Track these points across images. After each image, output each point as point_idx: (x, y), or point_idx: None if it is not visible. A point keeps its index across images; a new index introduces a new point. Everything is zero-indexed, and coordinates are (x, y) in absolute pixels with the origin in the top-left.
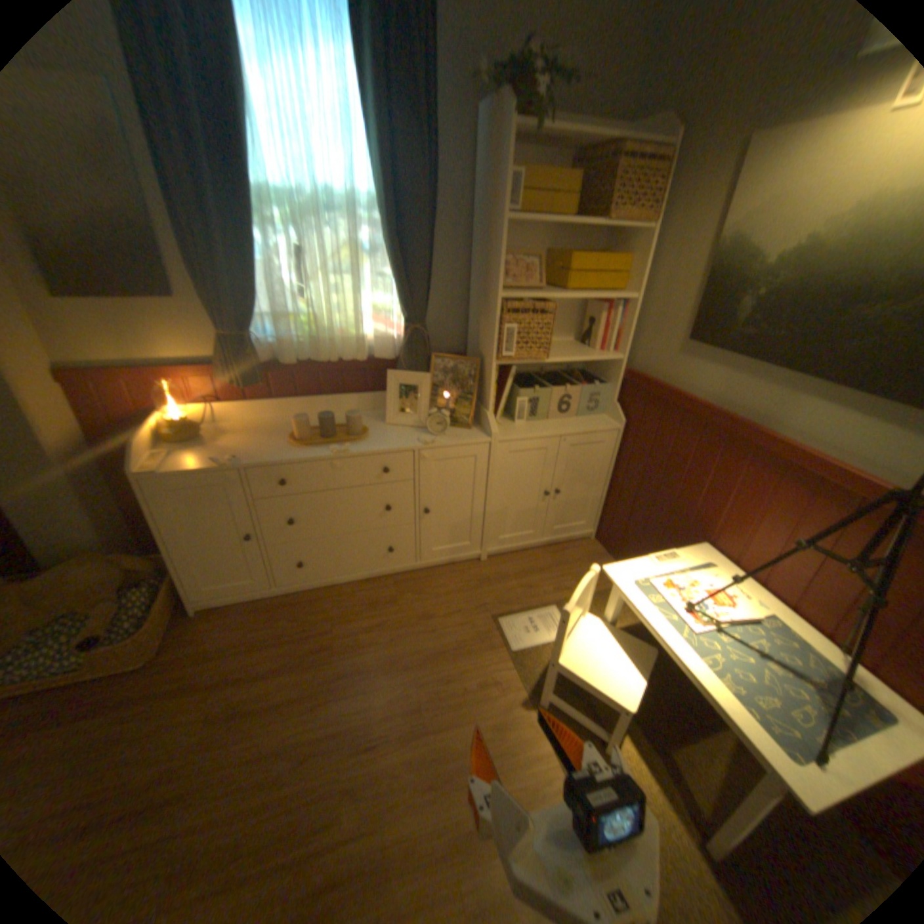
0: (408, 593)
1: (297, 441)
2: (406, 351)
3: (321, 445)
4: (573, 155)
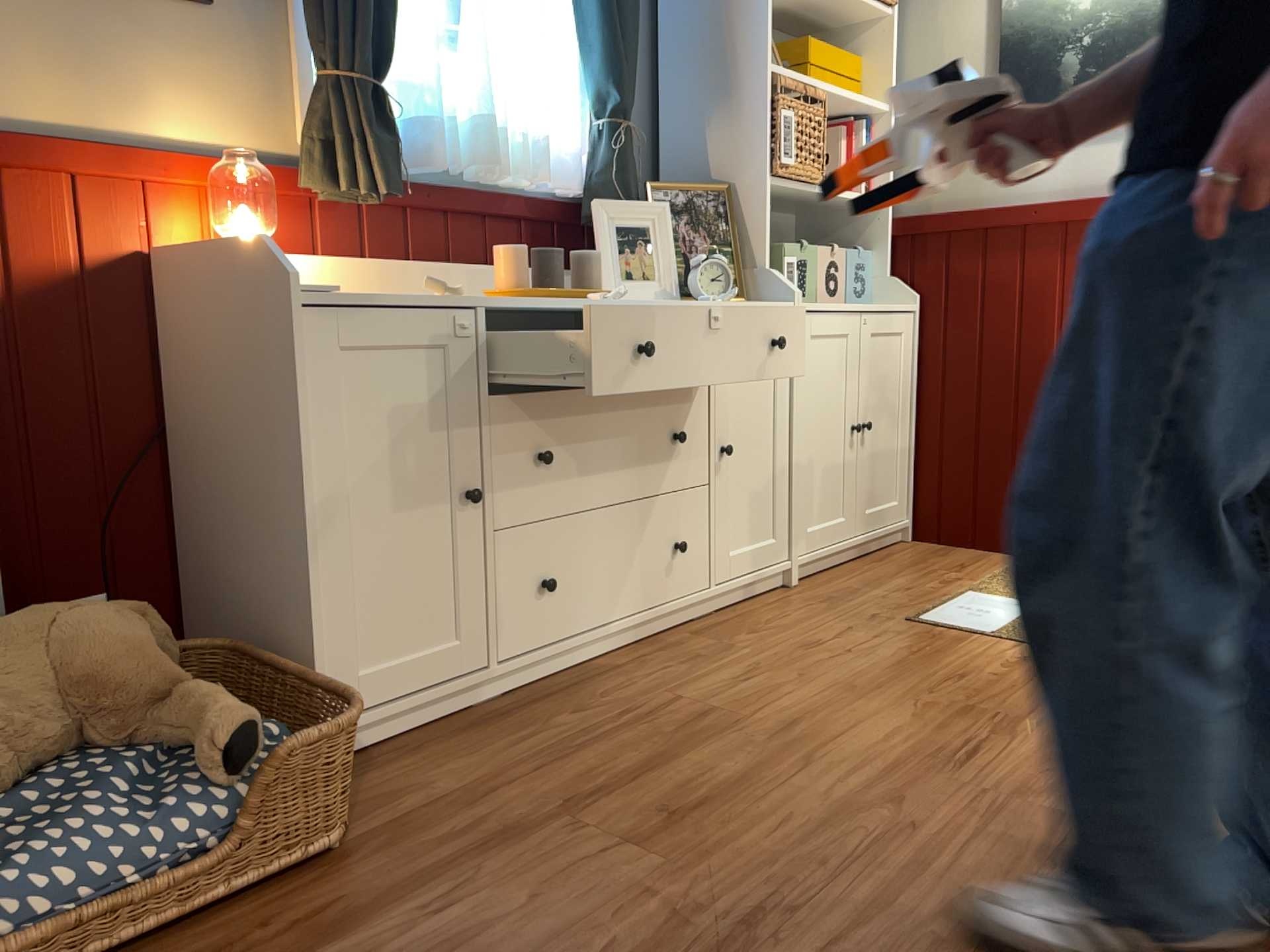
0: (735, 636)
1: (516, 288)
2: (617, 165)
3: (558, 299)
4: None
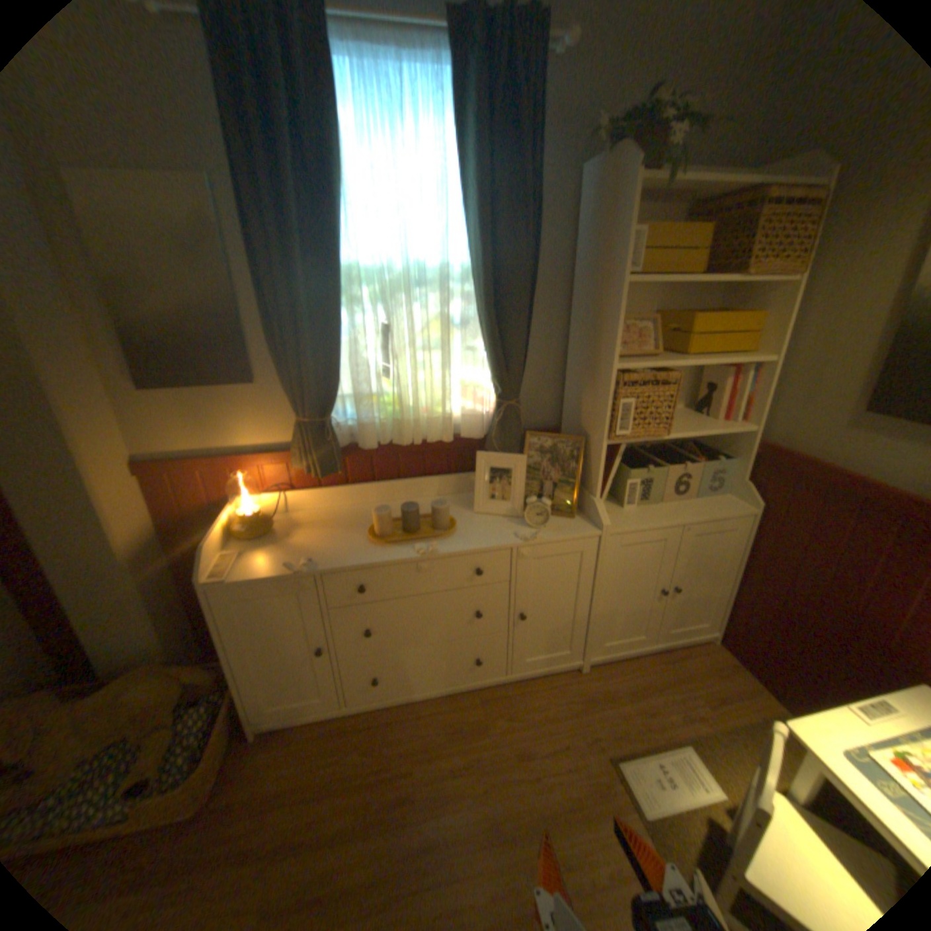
0: (499, 718)
1: (377, 537)
2: (497, 429)
3: (404, 541)
4: (687, 207)
